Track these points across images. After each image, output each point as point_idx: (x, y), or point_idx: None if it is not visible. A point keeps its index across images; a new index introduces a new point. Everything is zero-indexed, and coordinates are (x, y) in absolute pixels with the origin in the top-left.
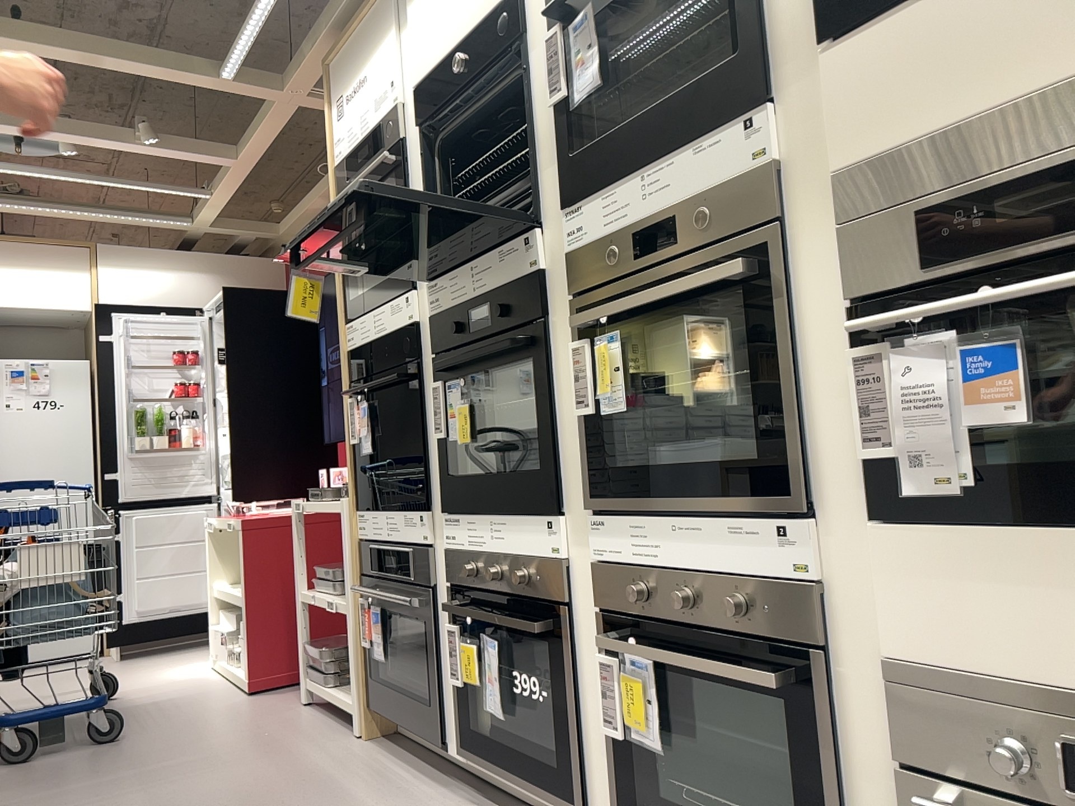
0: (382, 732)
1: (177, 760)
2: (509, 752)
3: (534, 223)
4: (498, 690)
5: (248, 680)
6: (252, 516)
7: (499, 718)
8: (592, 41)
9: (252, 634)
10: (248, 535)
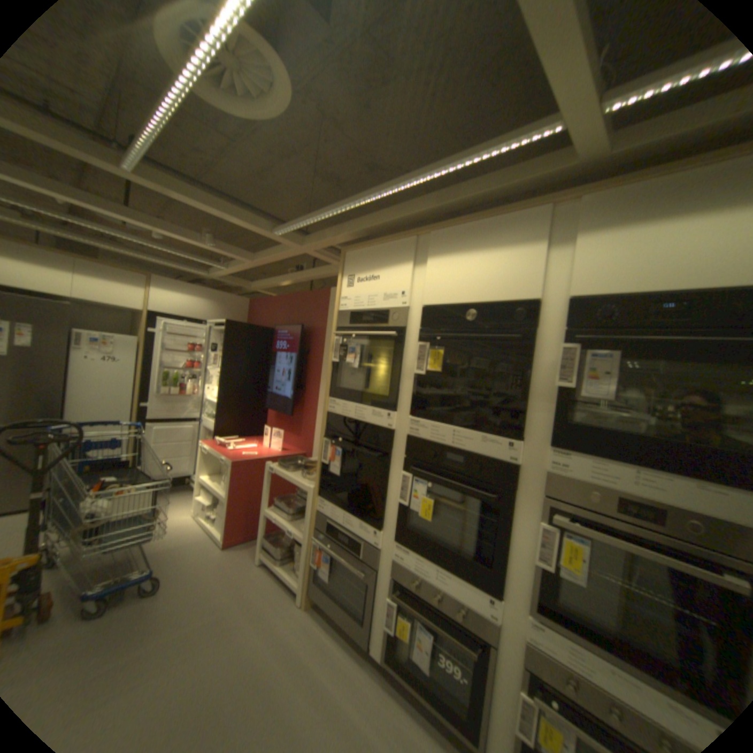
0: (311, 608)
1: (198, 626)
2: (424, 689)
3: (520, 439)
4: (429, 663)
5: (221, 545)
6: (231, 453)
7: (424, 674)
8: (616, 374)
9: (228, 522)
10: (233, 471)
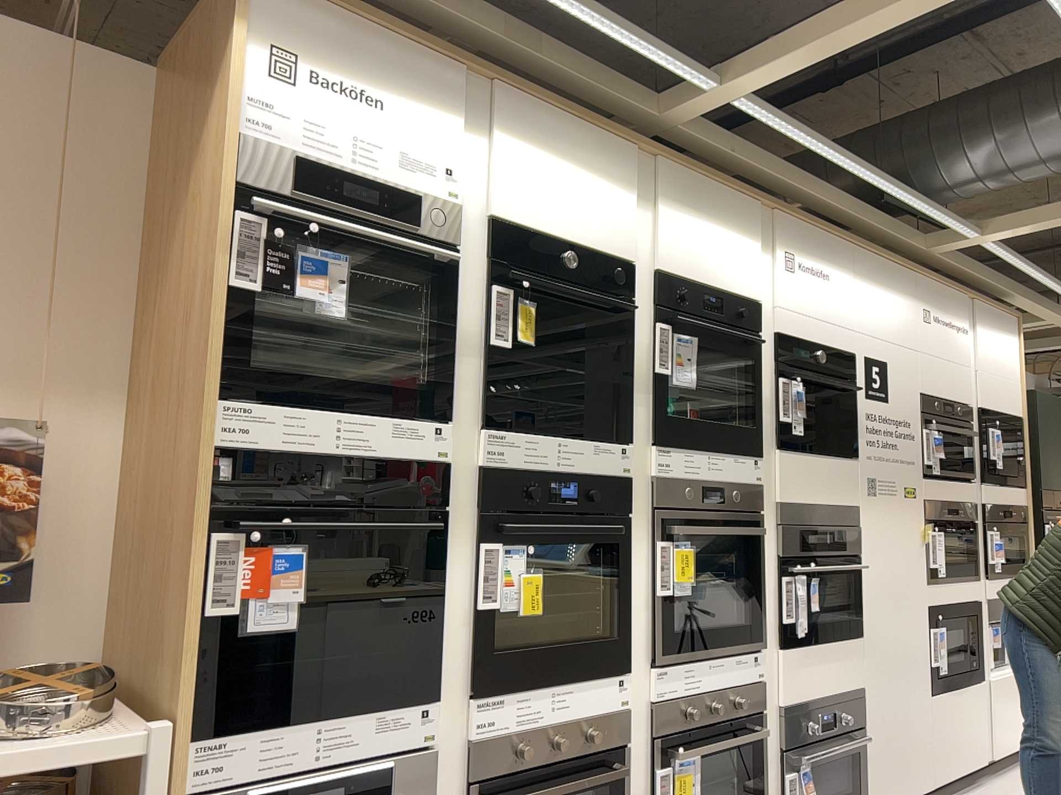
0: None
1: None
2: None
3: (625, 440)
4: None
5: None
6: None
7: None
8: (690, 360)
9: None
10: None
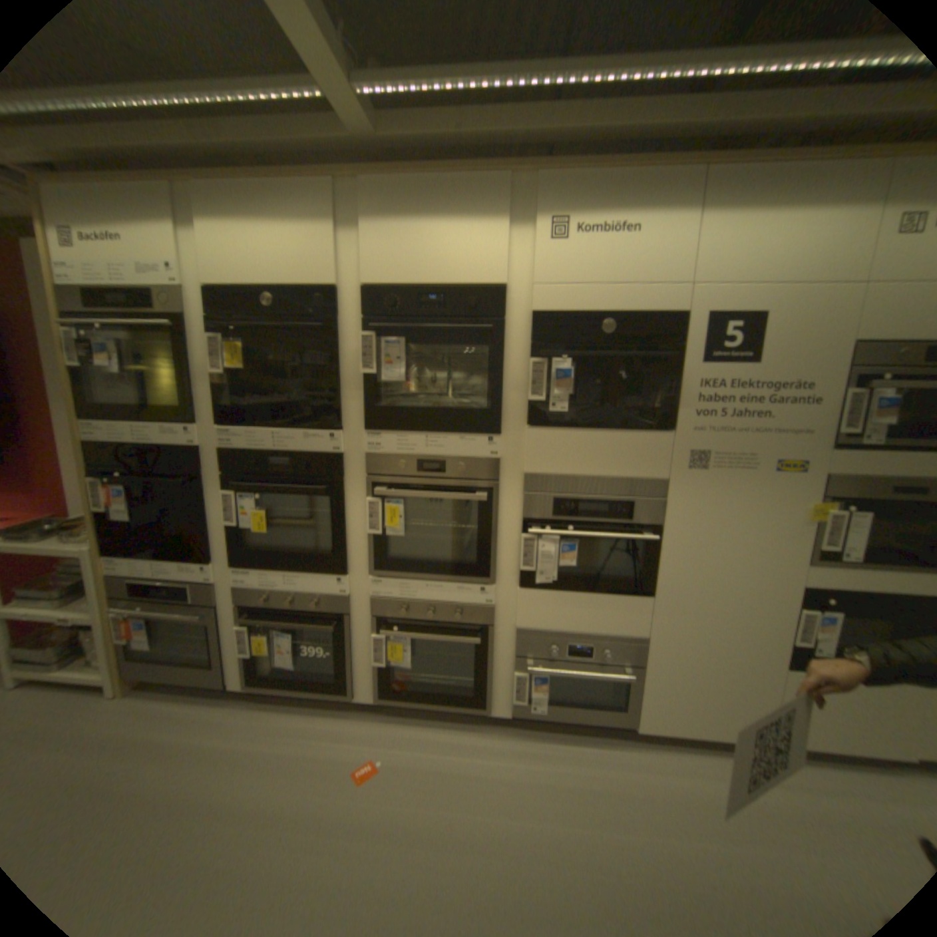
0: (132, 690)
1: None
2: (291, 683)
3: (338, 429)
4: (291, 659)
5: None
6: None
7: (288, 670)
8: (403, 360)
9: None
10: None
